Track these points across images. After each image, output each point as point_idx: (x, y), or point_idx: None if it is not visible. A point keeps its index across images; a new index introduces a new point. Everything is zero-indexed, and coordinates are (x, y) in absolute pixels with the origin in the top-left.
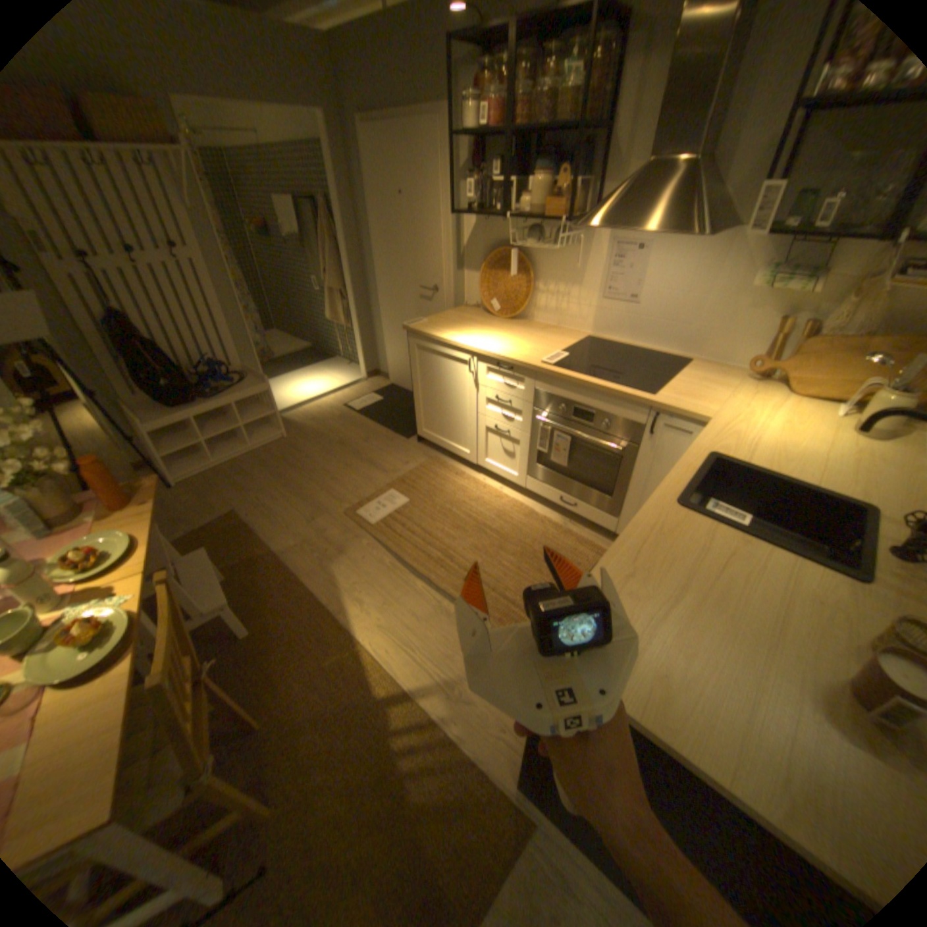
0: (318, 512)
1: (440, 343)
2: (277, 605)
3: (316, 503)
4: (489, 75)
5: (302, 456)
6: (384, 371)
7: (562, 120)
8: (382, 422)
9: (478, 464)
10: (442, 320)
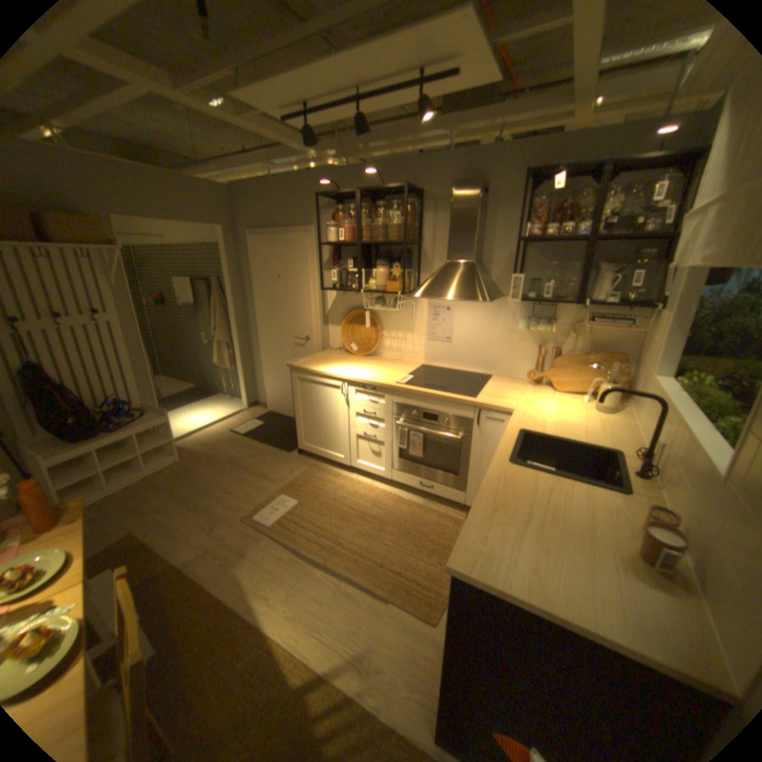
0: (216, 523)
1: (318, 374)
2: (183, 616)
3: (213, 515)
4: (342, 214)
5: (195, 476)
6: (263, 401)
7: (391, 240)
8: (265, 441)
9: (351, 465)
10: (316, 359)
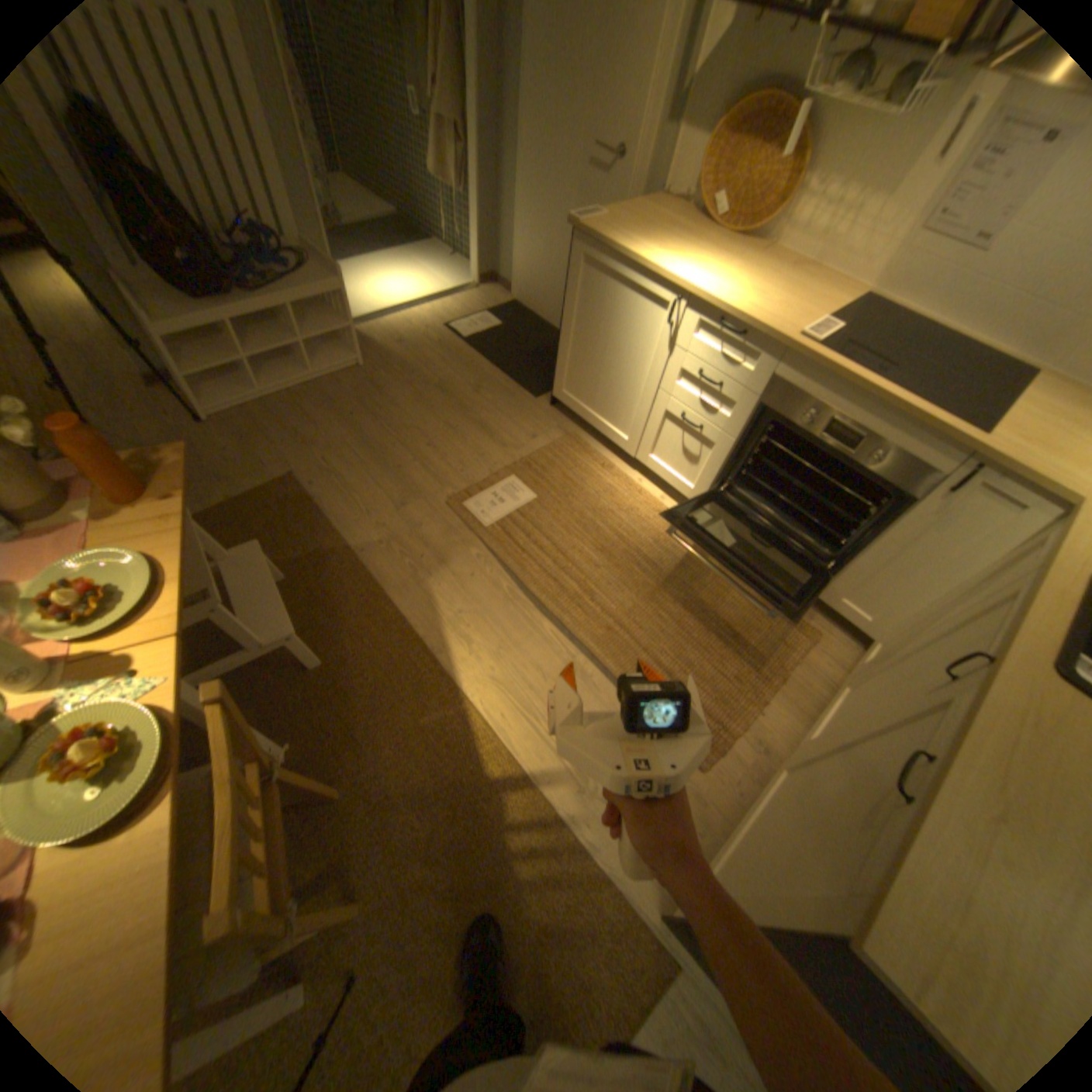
0: (411, 495)
1: (630, 261)
2: (358, 628)
3: (407, 480)
4: None
5: (385, 400)
6: (505, 277)
7: None
8: (500, 363)
9: (637, 458)
10: (631, 217)
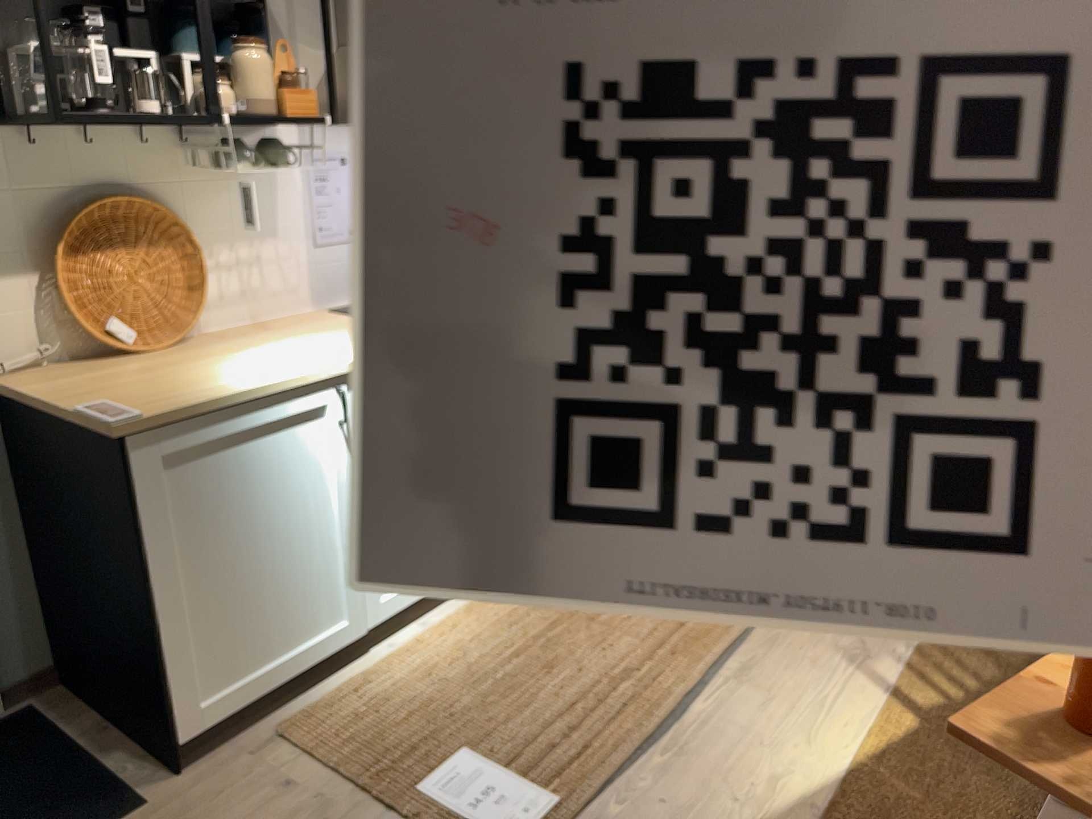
0: None
1: (255, 401)
2: None
3: None
4: None
5: None
6: None
7: None
8: None
9: (370, 626)
10: (108, 392)
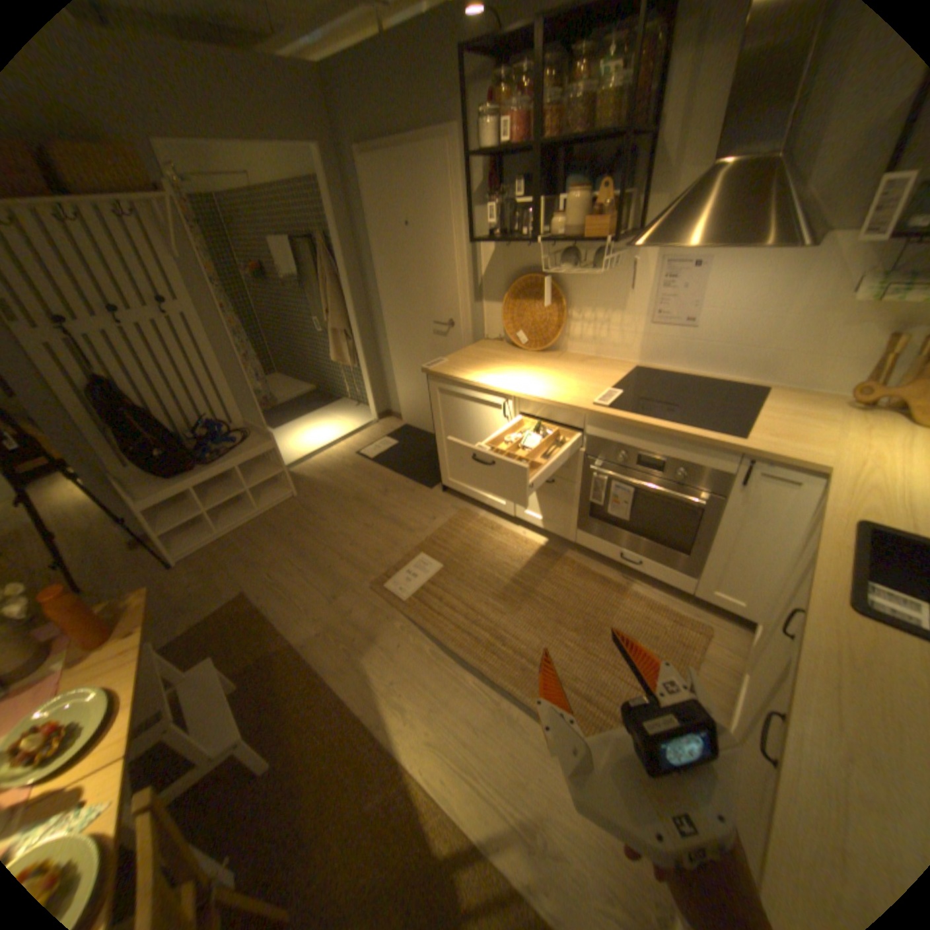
0: (340, 588)
1: (468, 385)
2: (302, 720)
3: (336, 576)
4: (505, 87)
5: (315, 517)
6: (396, 411)
7: (599, 127)
8: (400, 469)
9: (516, 515)
10: (464, 358)
